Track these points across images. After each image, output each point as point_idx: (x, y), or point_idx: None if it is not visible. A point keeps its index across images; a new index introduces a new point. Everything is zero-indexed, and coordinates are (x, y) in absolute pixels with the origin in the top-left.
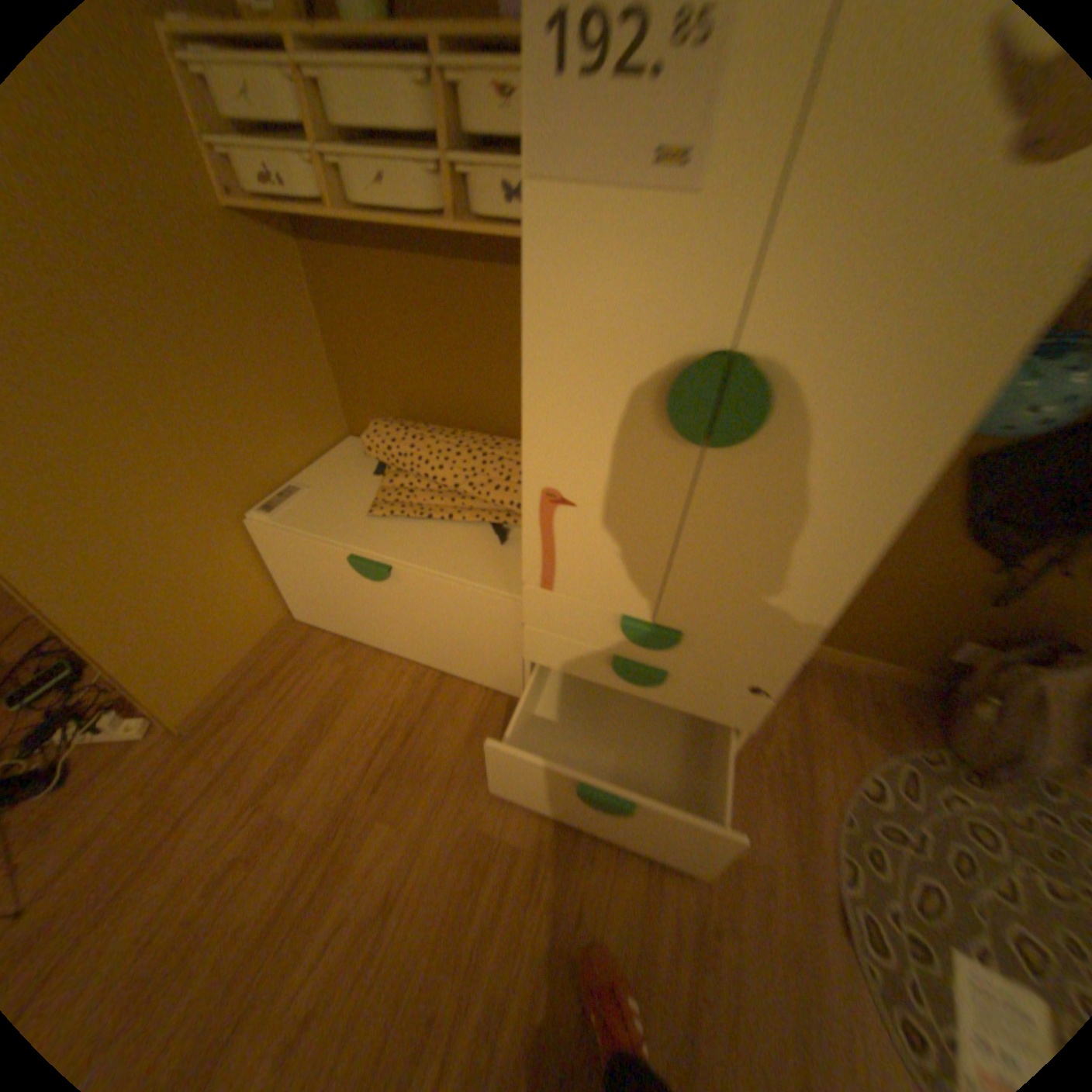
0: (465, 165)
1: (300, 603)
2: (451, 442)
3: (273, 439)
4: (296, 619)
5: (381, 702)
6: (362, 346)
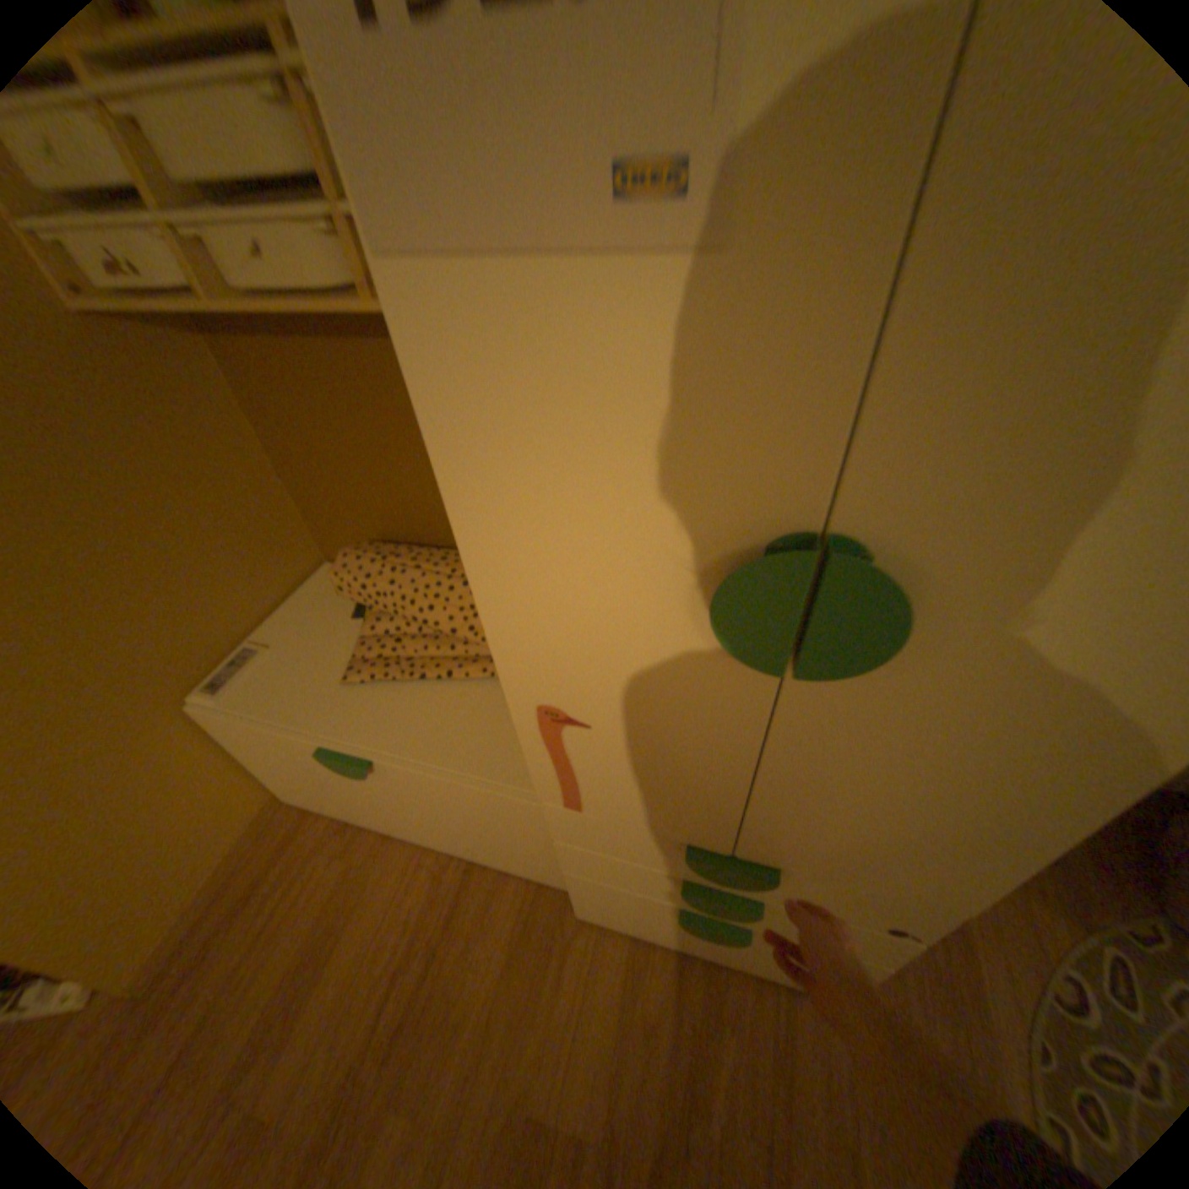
0: None
1: (282, 788)
2: (441, 571)
3: (214, 595)
4: (285, 800)
5: (392, 915)
6: (315, 458)
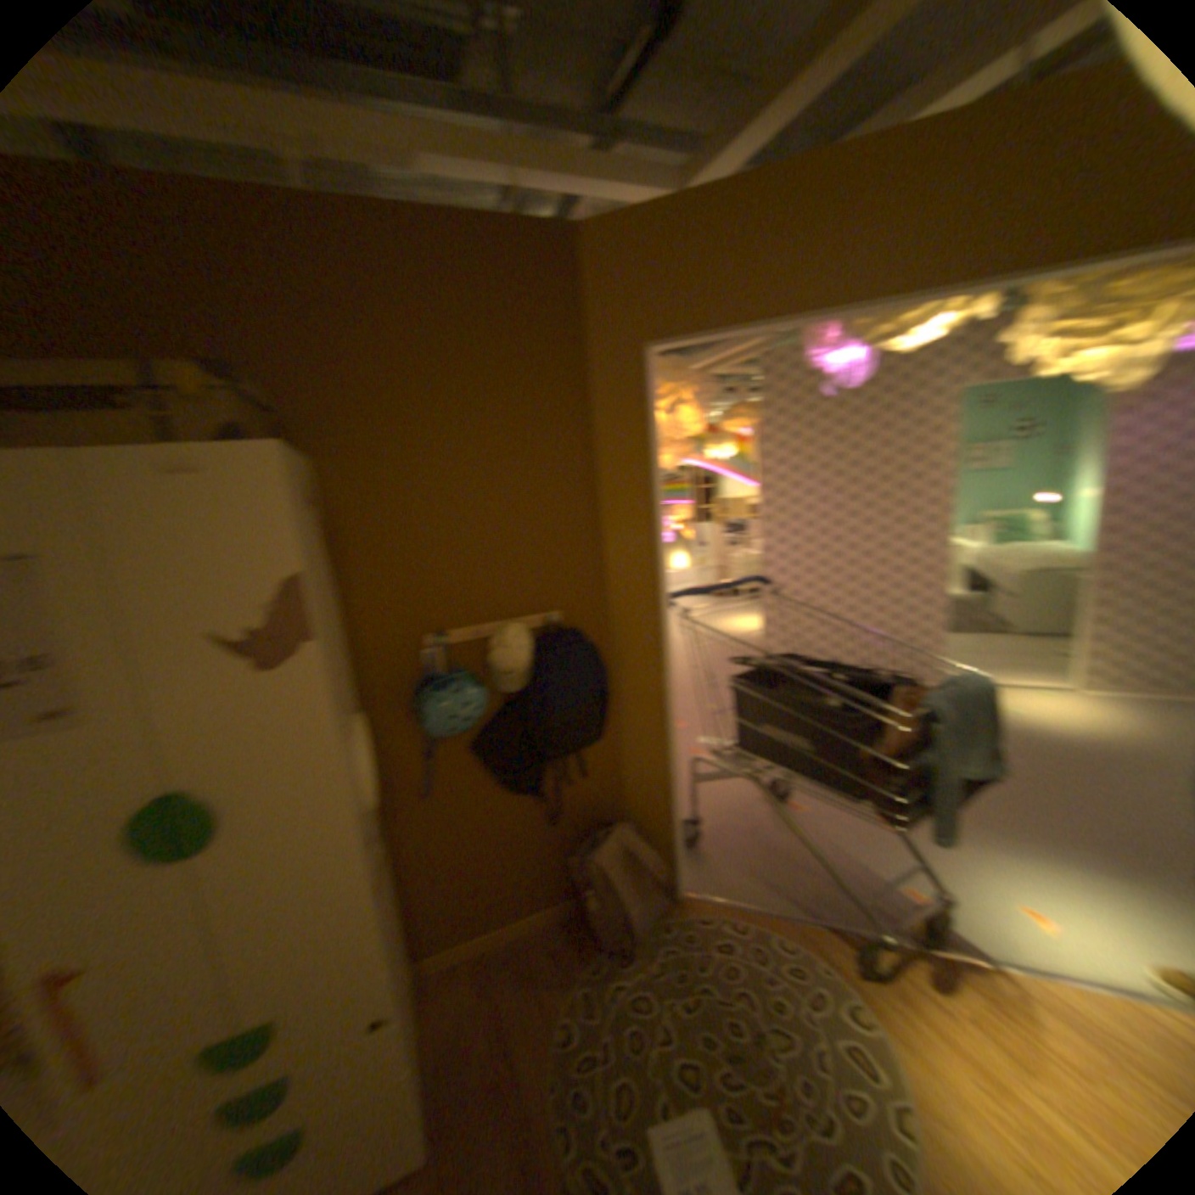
0: None
1: None
2: None
3: None
4: None
5: None
6: None
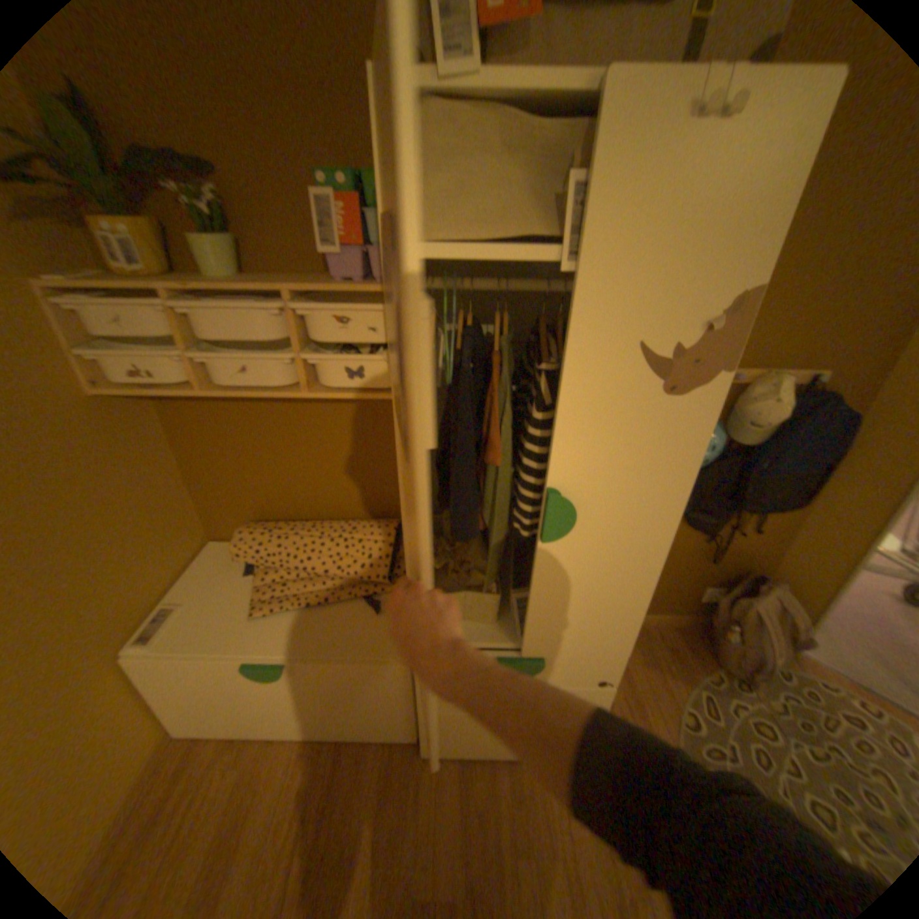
0: (315, 359)
1: (180, 720)
2: (313, 534)
3: (142, 571)
4: (174, 735)
5: (284, 797)
6: (219, 470)
